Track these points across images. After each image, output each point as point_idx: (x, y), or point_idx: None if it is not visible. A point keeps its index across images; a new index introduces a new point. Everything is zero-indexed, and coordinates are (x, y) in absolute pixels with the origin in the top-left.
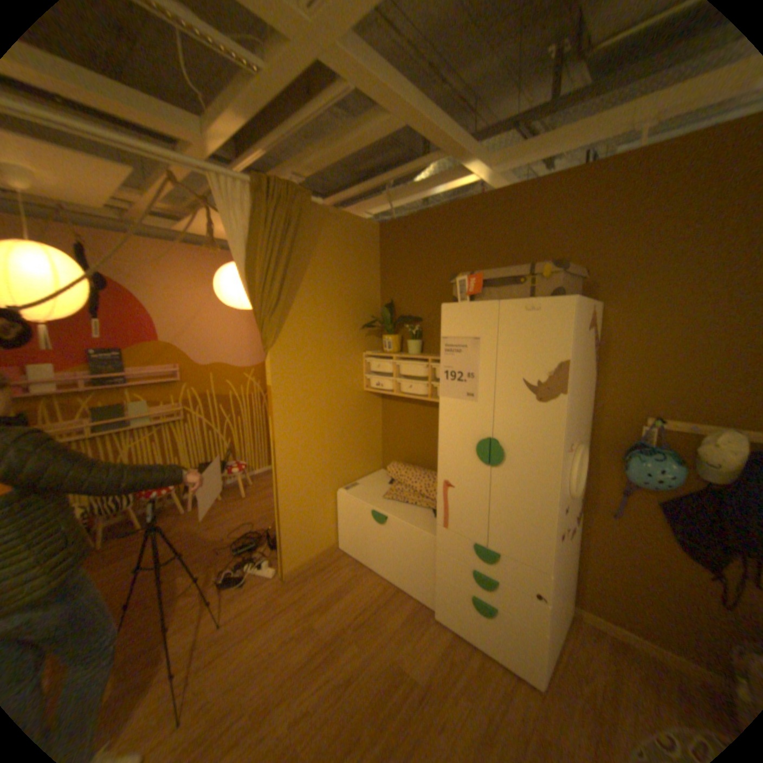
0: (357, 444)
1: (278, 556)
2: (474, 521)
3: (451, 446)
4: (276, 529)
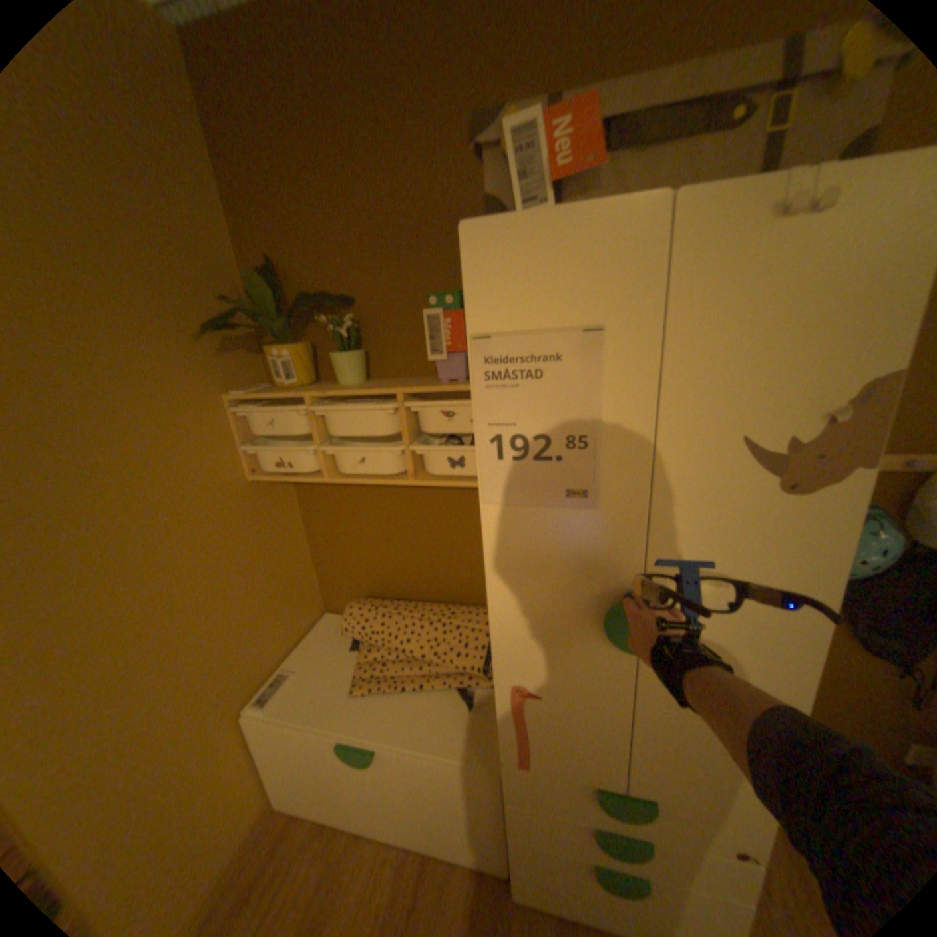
0: (264, 597)
1: None
2: (595, 753)
3: (526, 616)
4: None
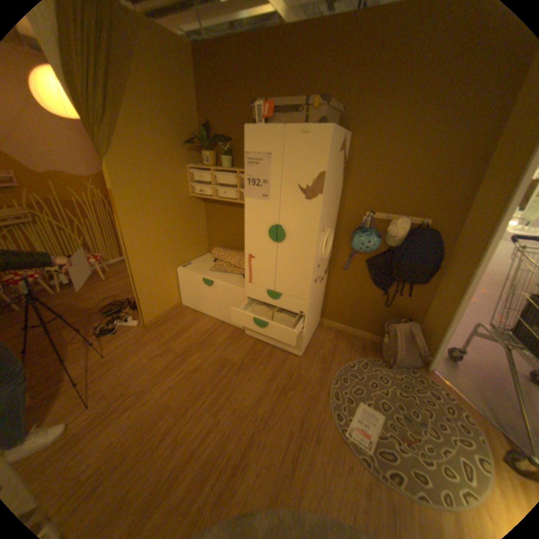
0: (189, 236)
1: (139, 312)
2: (267, 276)
3: (252, 232)
4: (135, 295)
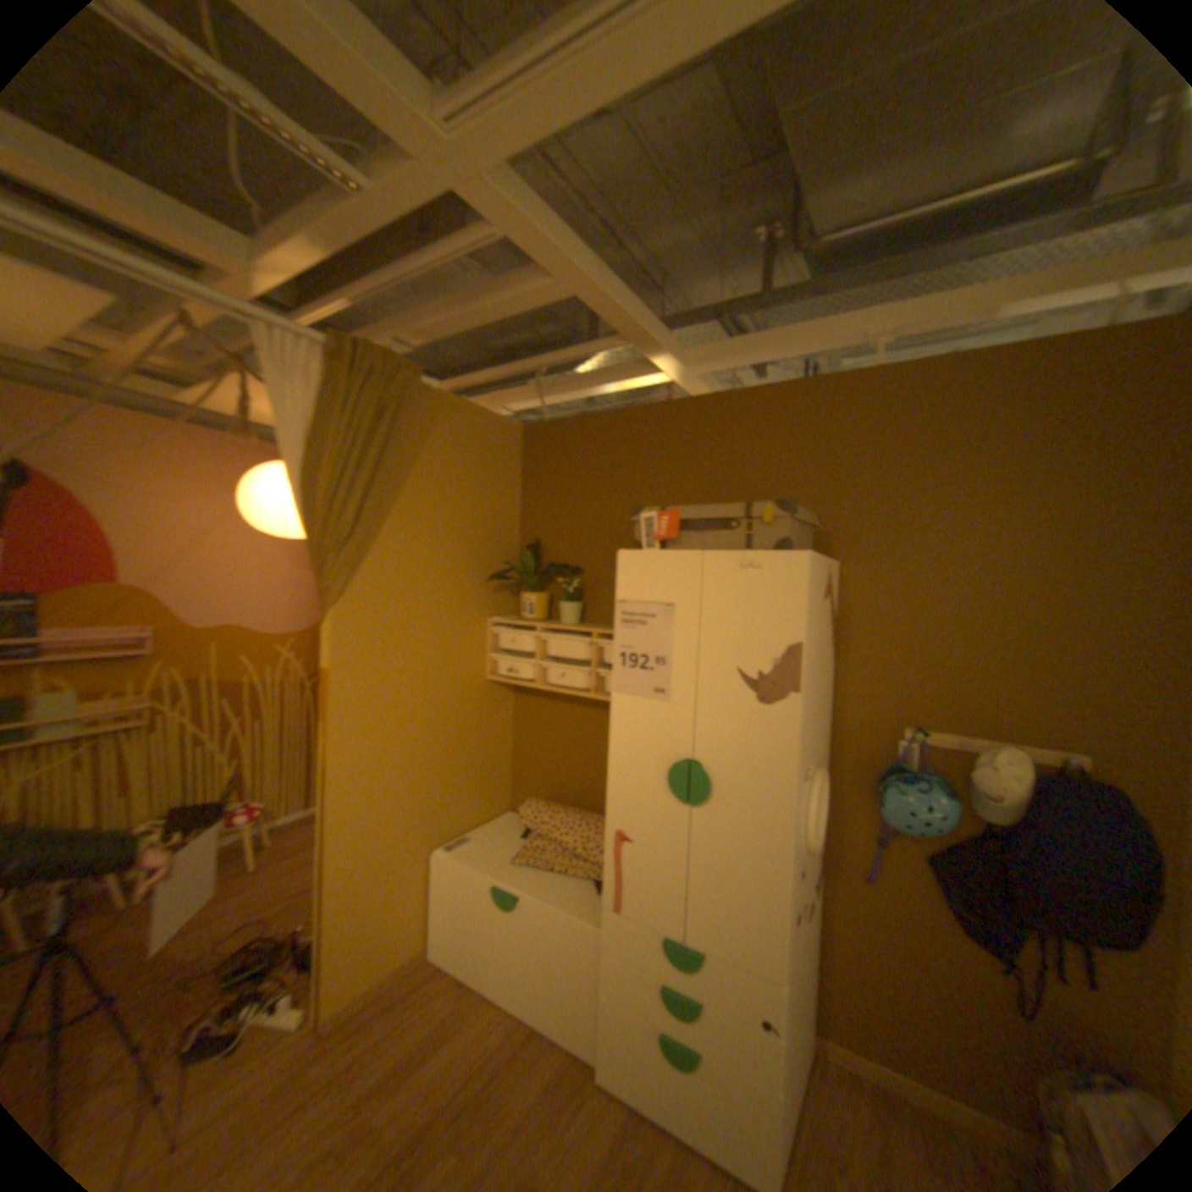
0: (471, 771)
1: (313, 985)
2: (663, 899)
3: (628, 774)
4: (314, 932)
